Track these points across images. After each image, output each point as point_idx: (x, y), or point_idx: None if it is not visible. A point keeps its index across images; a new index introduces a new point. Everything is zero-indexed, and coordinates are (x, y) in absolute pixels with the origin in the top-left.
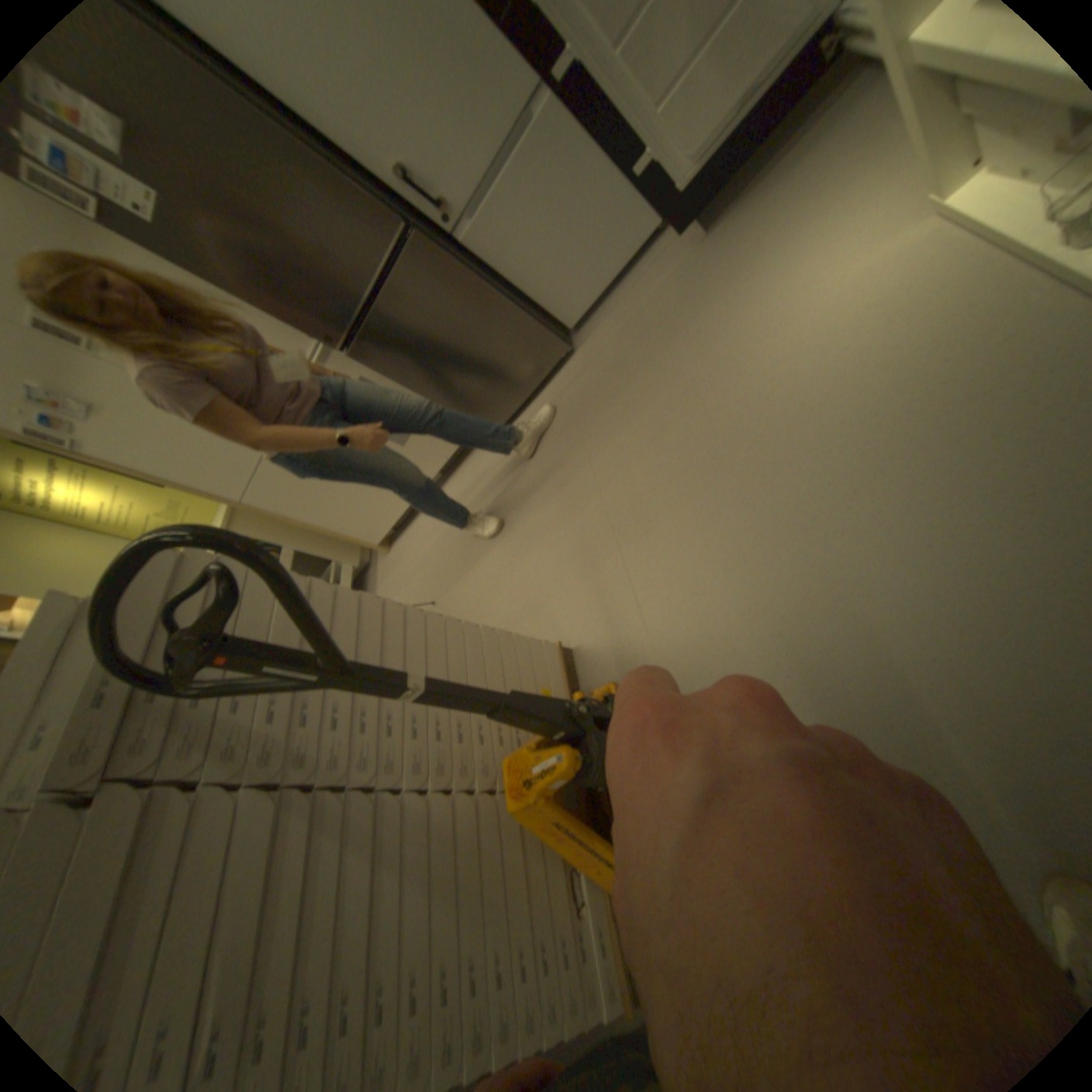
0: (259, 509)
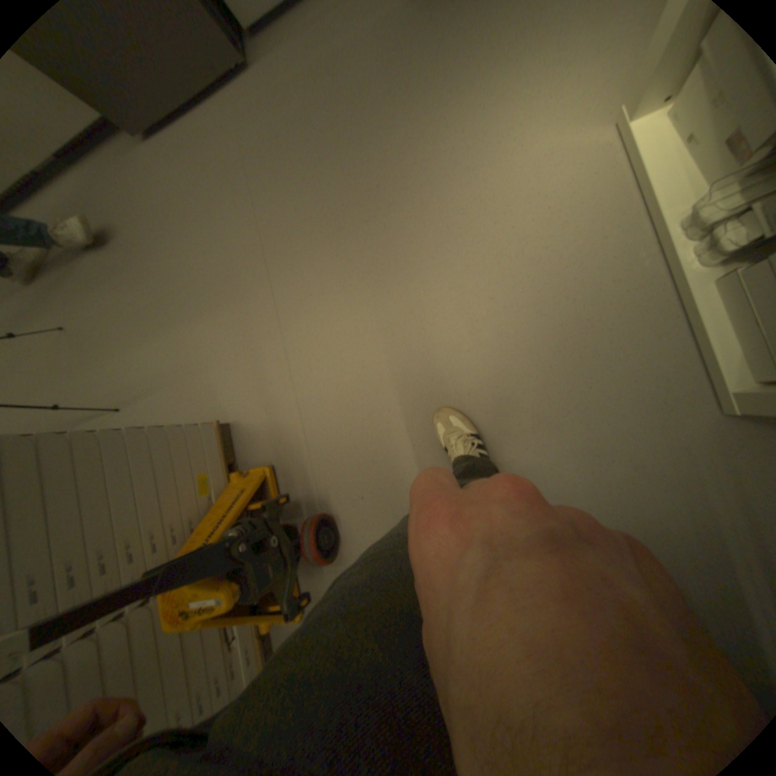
0: None
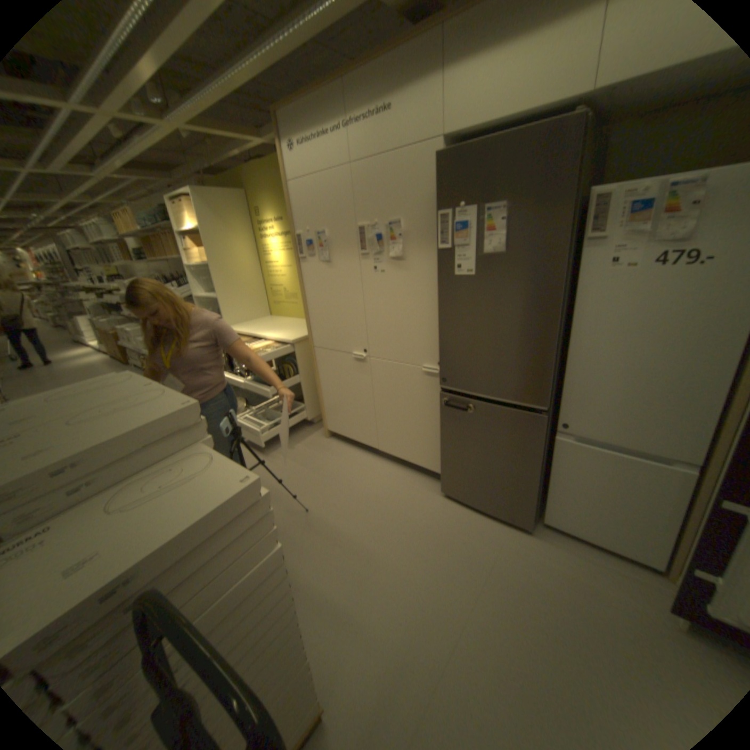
0: (315, 357)
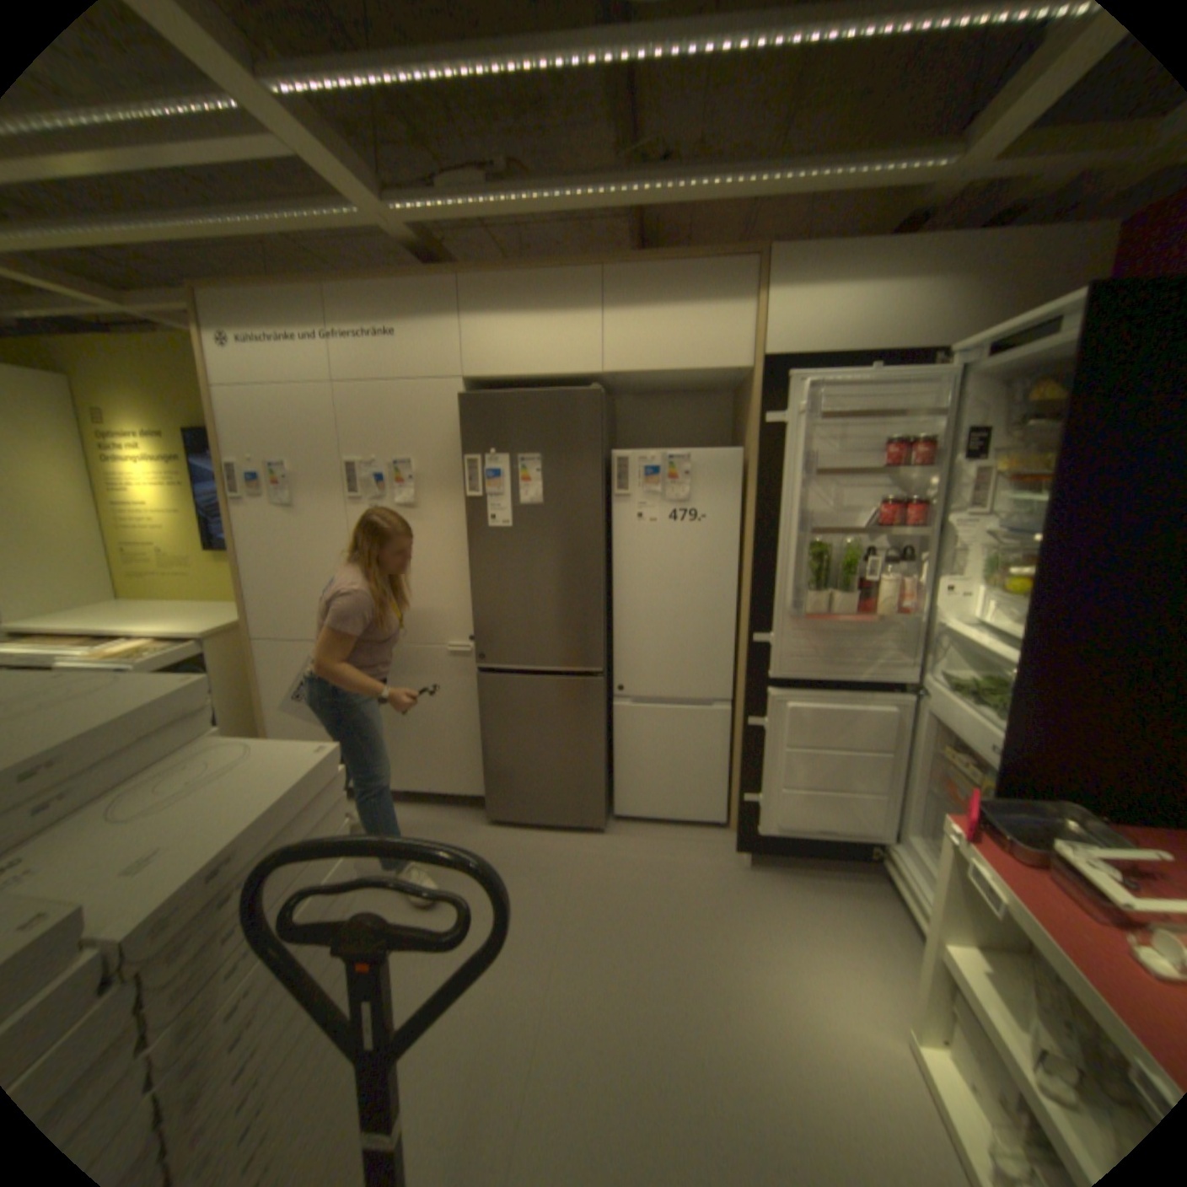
0: (252, 656)
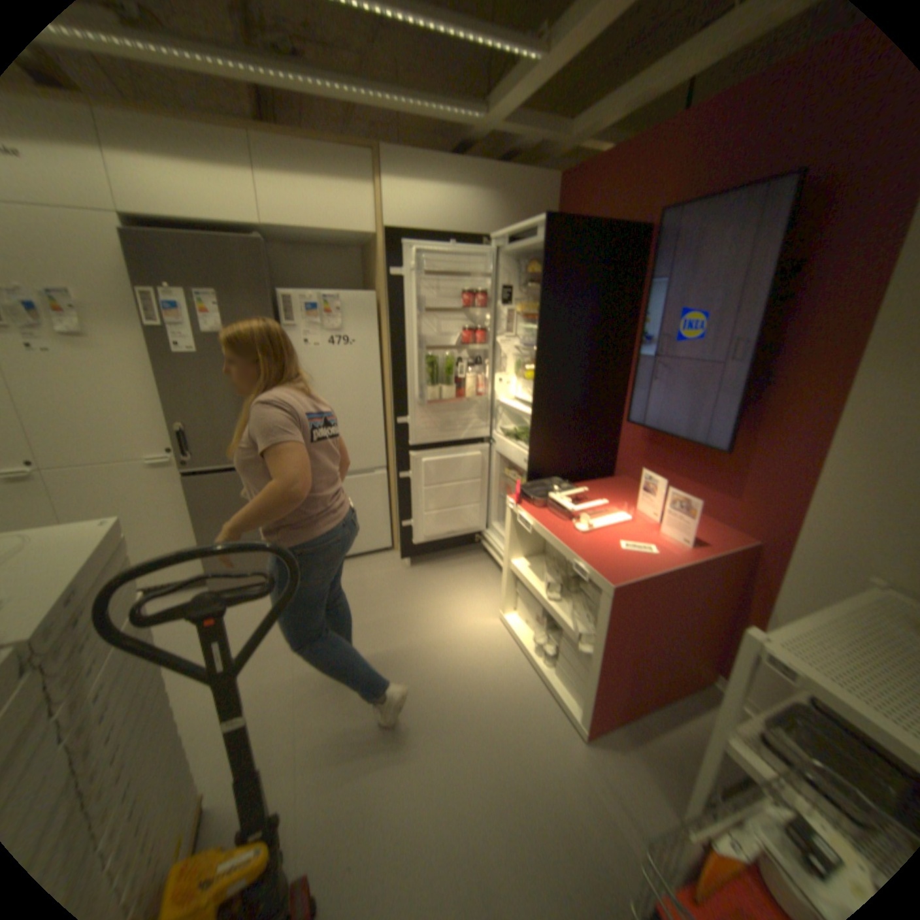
0: None
